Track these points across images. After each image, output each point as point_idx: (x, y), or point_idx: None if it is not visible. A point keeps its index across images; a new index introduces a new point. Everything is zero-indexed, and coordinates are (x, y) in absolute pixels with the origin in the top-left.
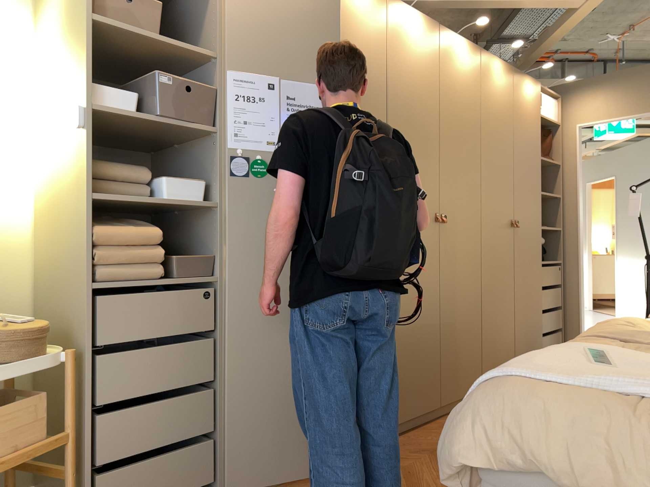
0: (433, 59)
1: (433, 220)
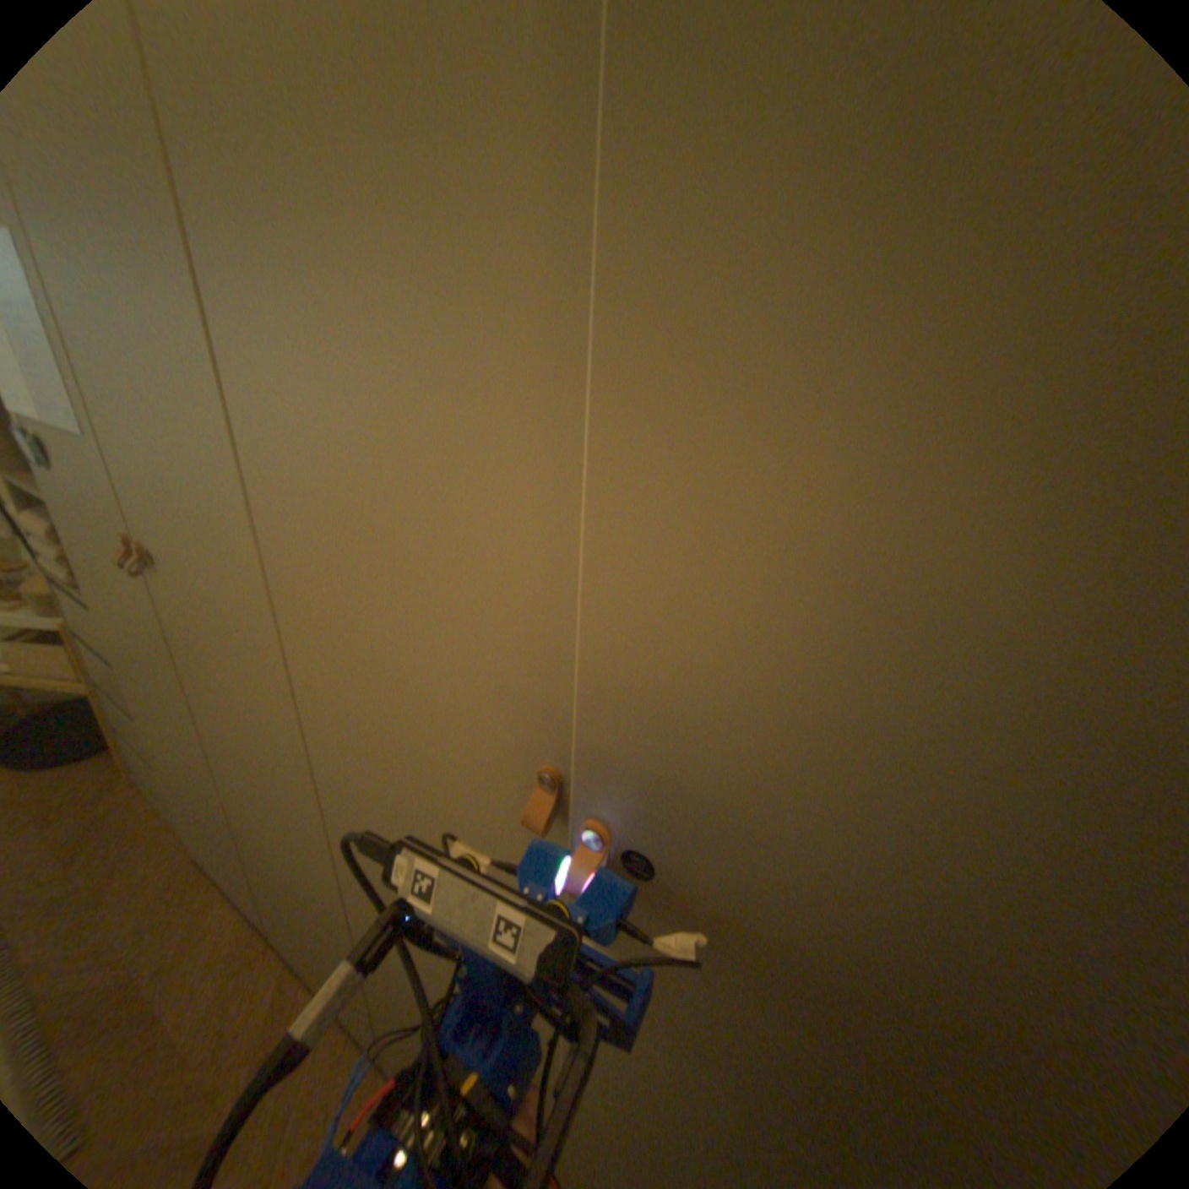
0: None
1: (512, 797)
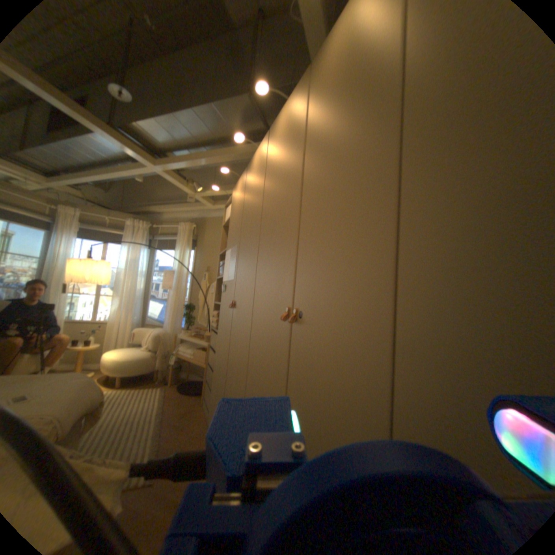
0: (297, 118)
1: (282, 317)
